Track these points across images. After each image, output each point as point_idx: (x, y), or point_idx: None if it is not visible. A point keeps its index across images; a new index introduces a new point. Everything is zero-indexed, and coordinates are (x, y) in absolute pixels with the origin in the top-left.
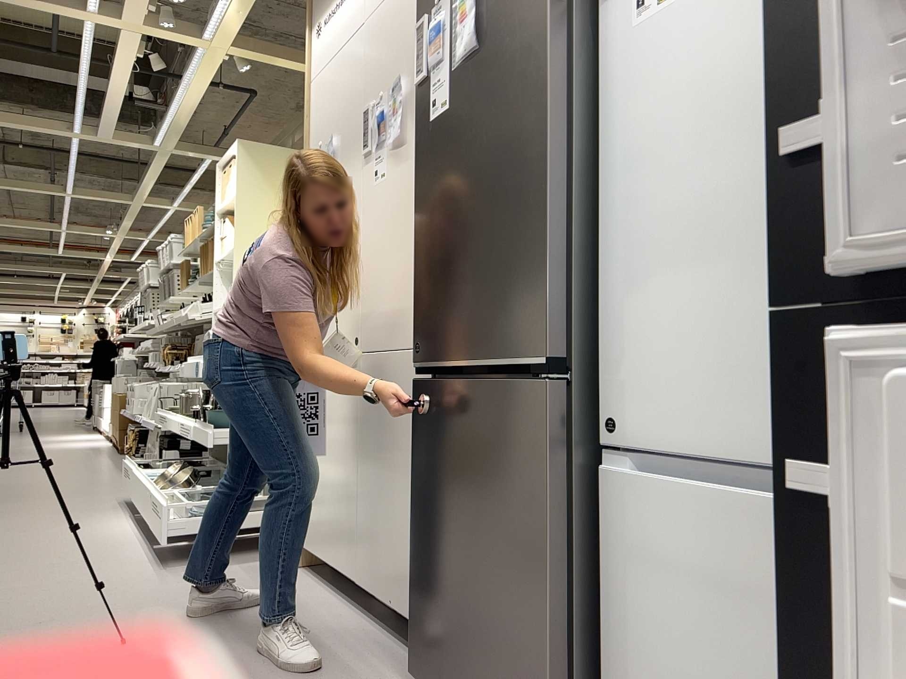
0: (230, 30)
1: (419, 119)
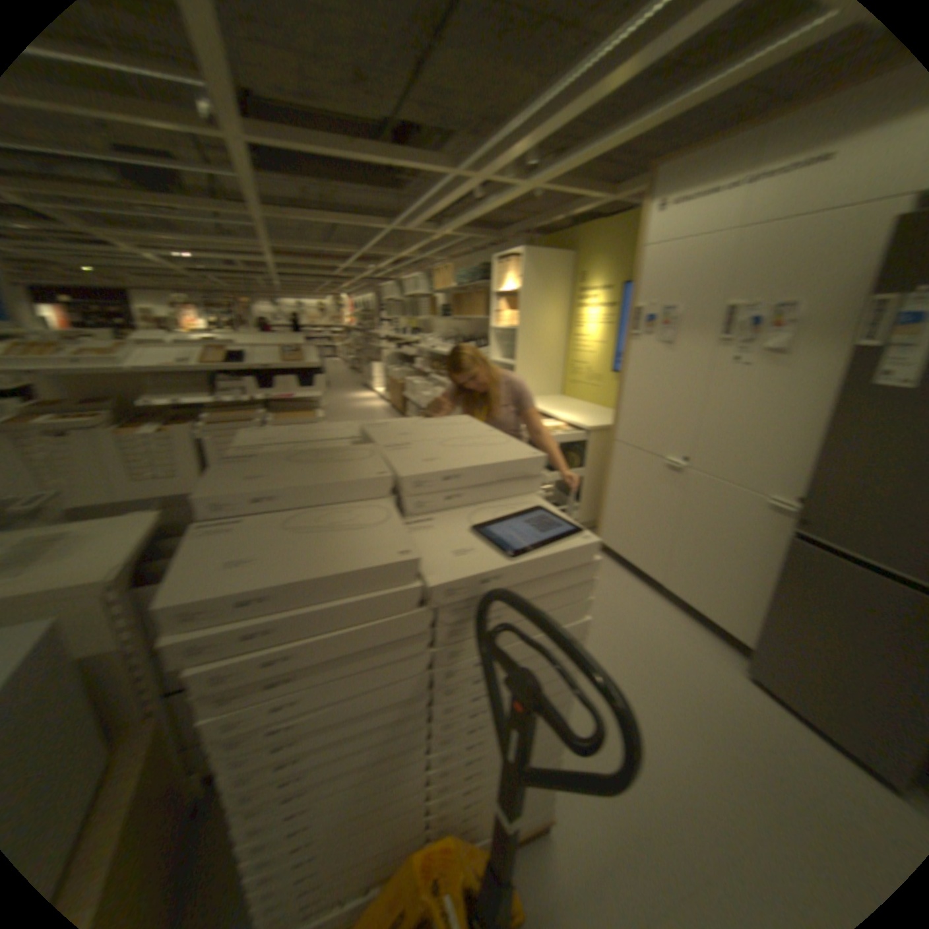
0: (551, 176)
1: (855, 372)
